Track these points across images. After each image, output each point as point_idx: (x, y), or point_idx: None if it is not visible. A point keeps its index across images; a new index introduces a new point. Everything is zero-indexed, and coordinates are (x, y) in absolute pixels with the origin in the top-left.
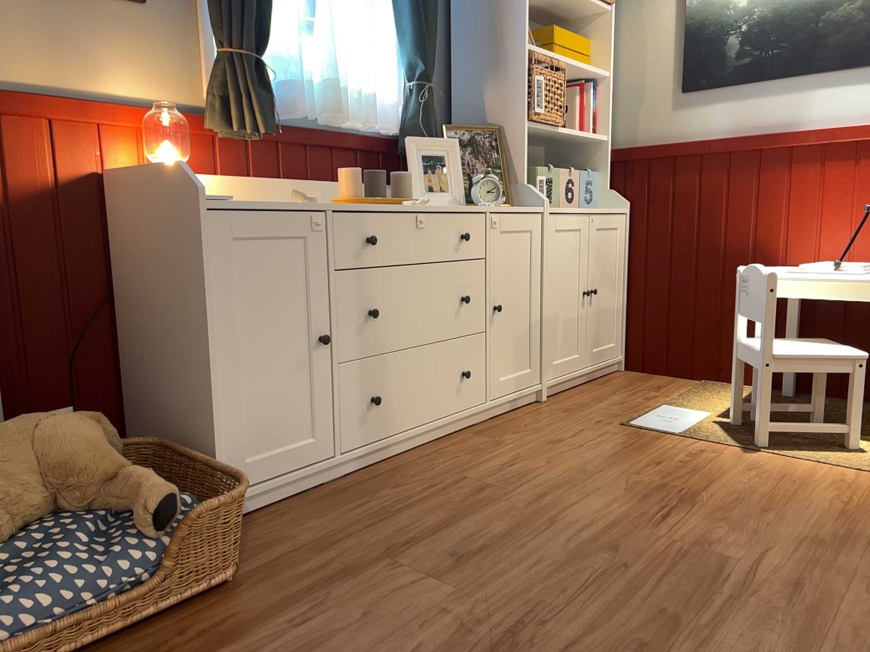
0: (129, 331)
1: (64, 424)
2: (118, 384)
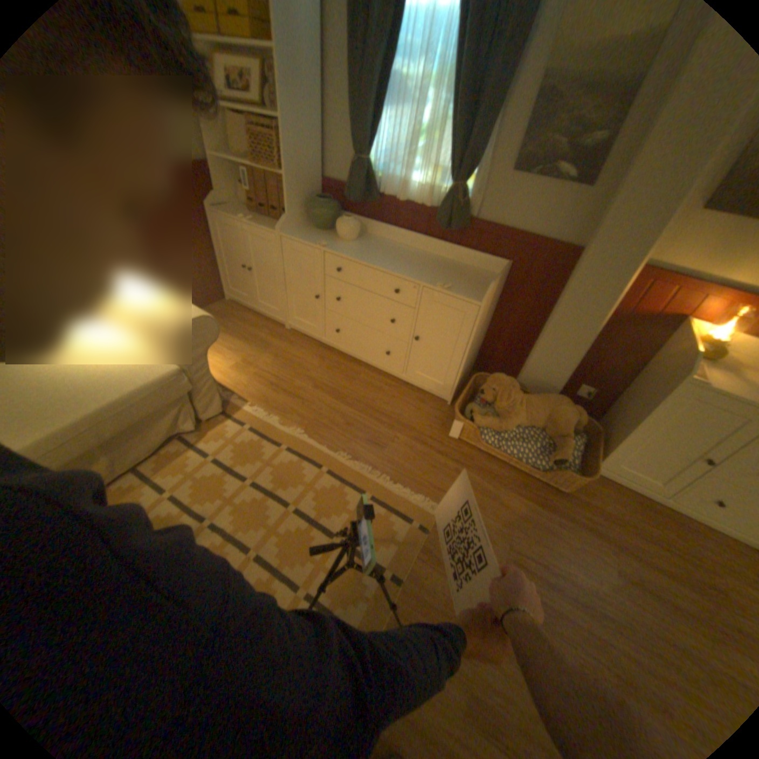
0: (637, 384)
1: (565, 412)
2: (619, 395)
